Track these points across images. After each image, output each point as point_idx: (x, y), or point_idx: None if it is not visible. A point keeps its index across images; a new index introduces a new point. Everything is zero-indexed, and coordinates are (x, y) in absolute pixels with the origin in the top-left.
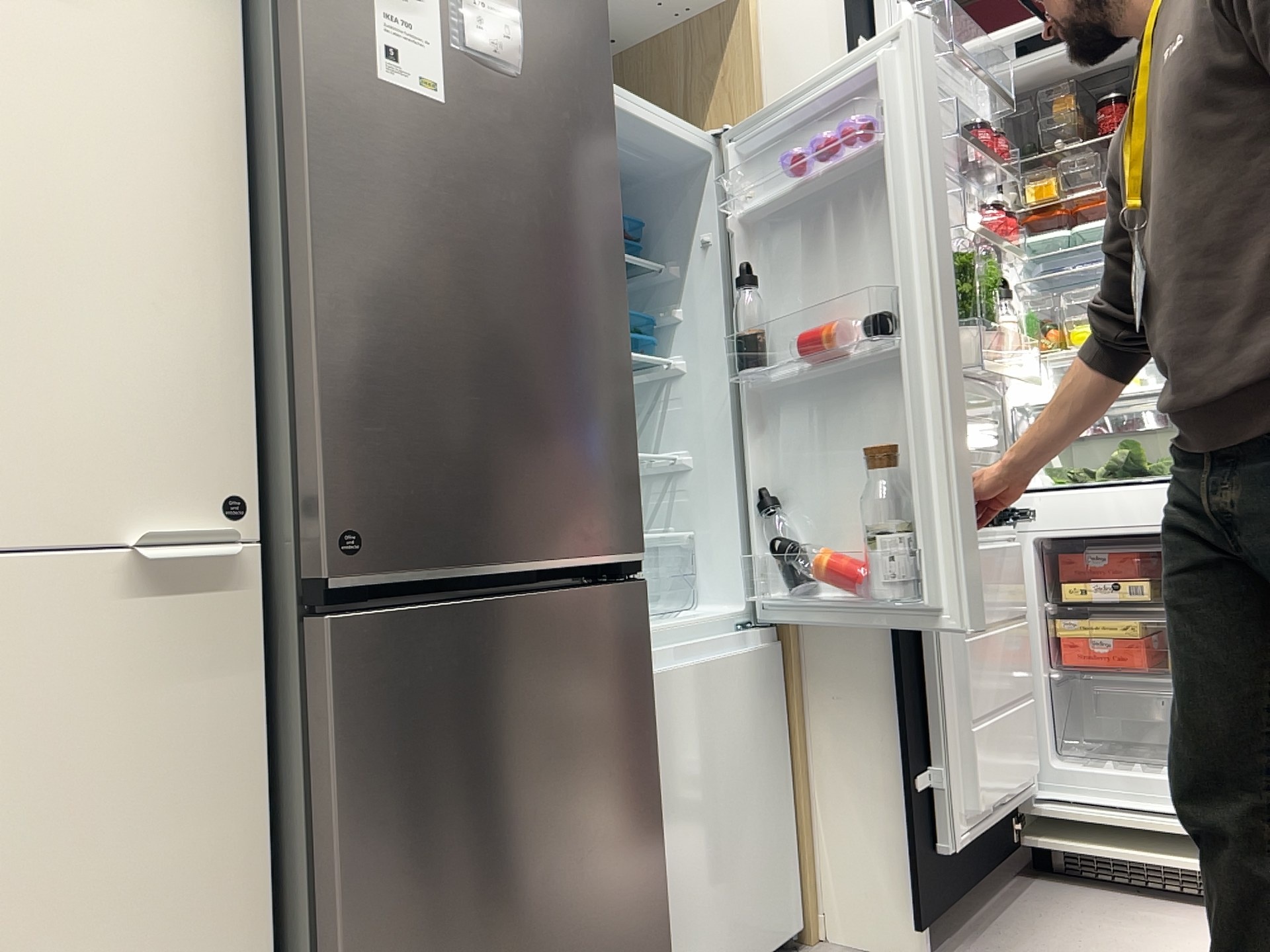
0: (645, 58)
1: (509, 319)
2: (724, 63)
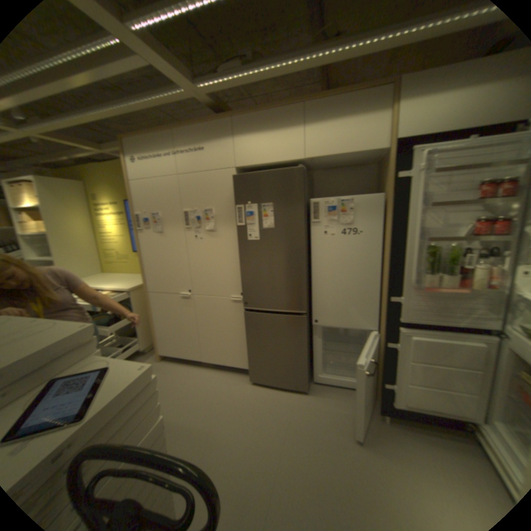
0: (385, 161)
1: (273, 272)
2: (389, 170)
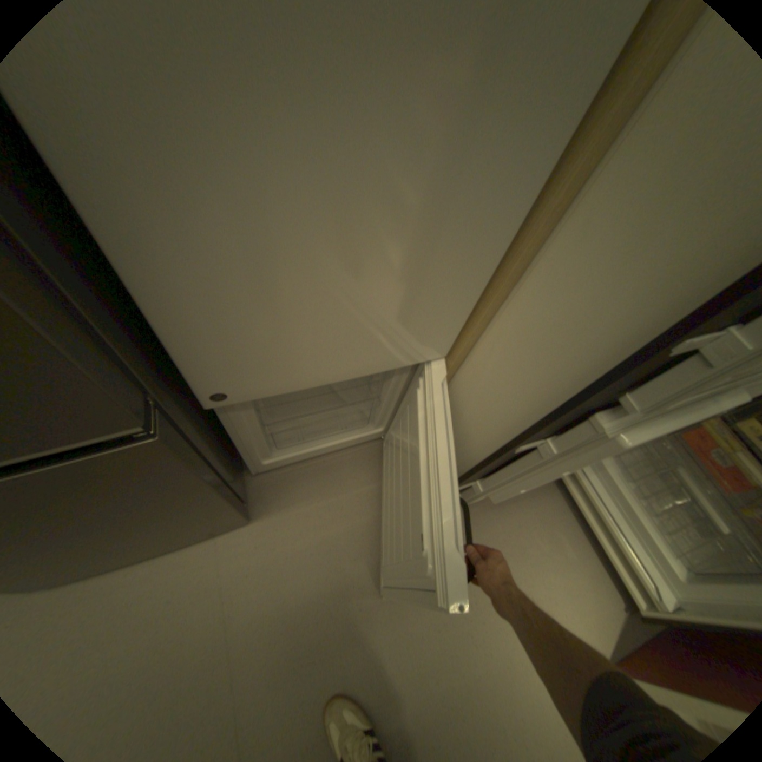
0: None
1: None
2: None
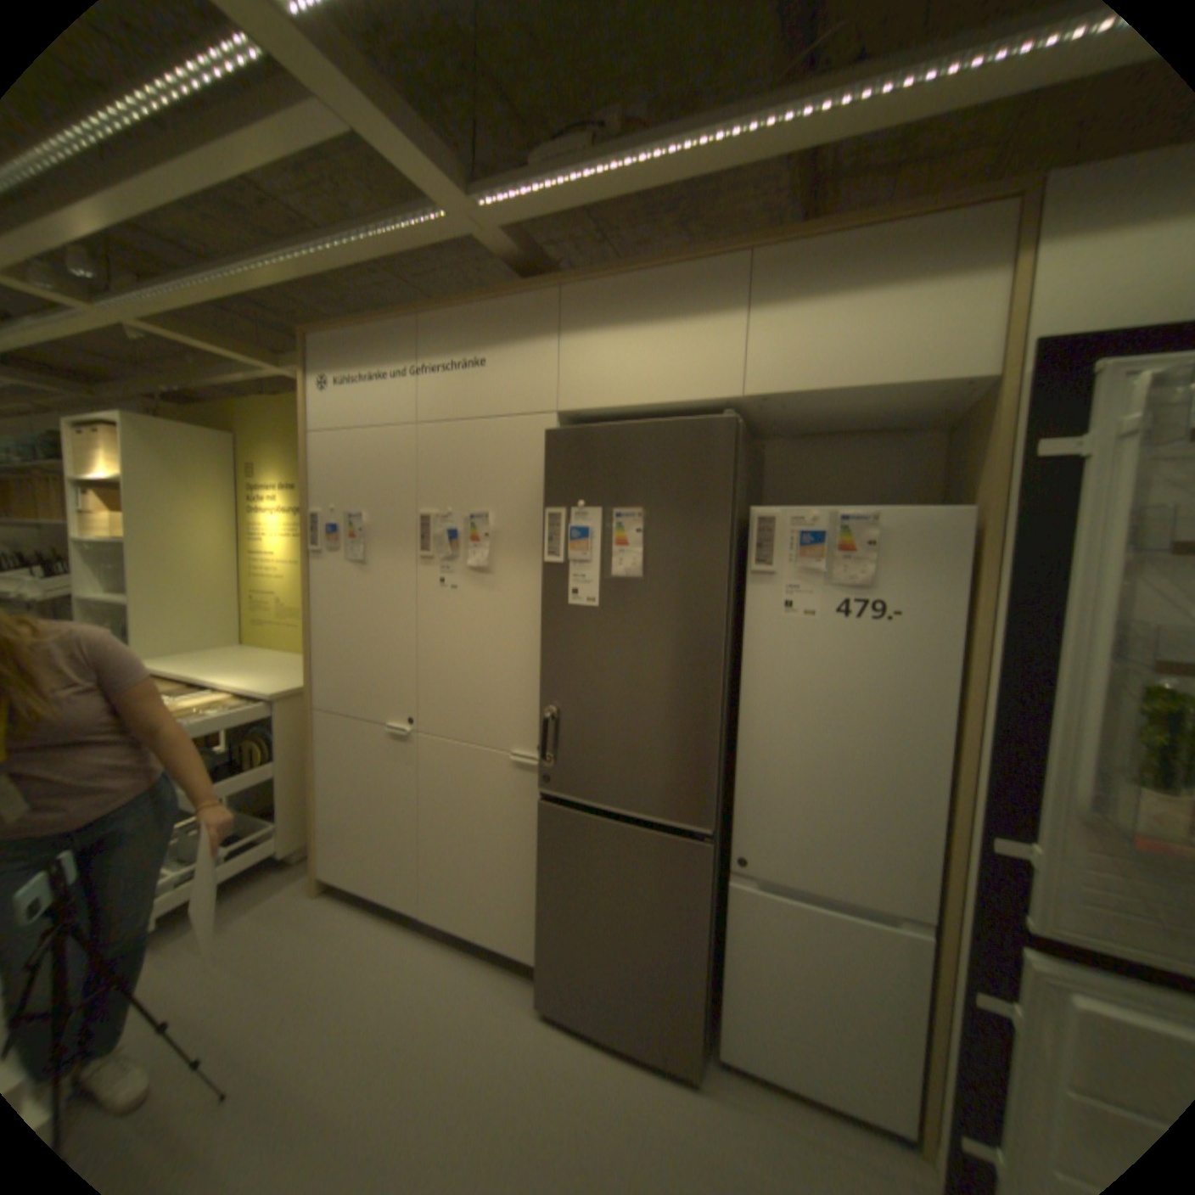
0: (973, 419)
1: (626, 700)
2: (992, 439)
